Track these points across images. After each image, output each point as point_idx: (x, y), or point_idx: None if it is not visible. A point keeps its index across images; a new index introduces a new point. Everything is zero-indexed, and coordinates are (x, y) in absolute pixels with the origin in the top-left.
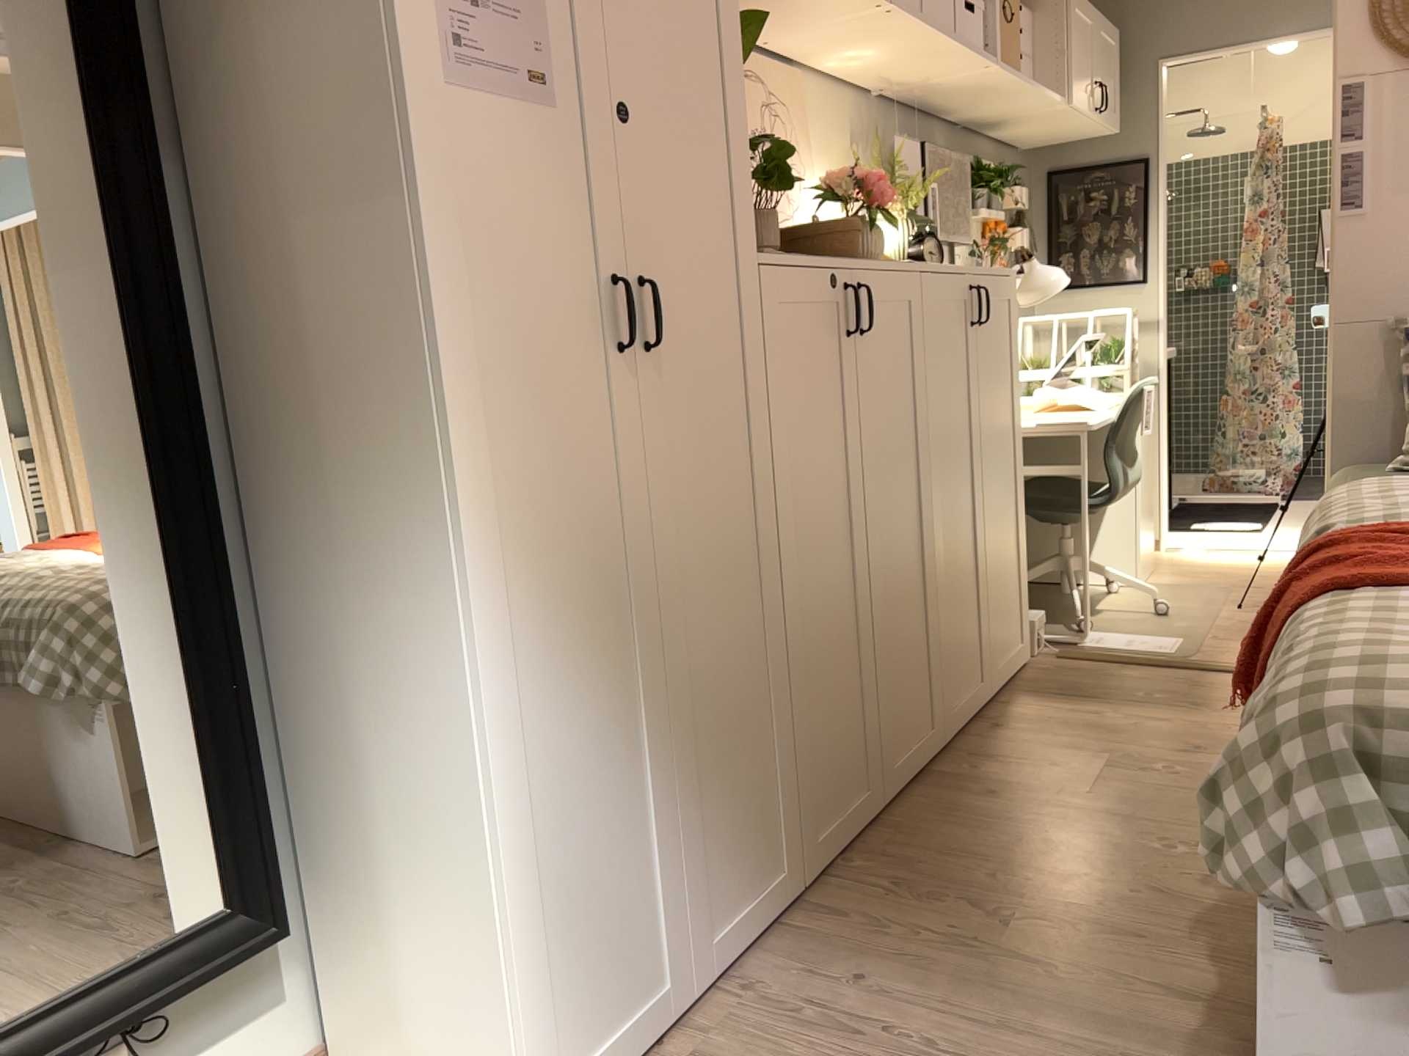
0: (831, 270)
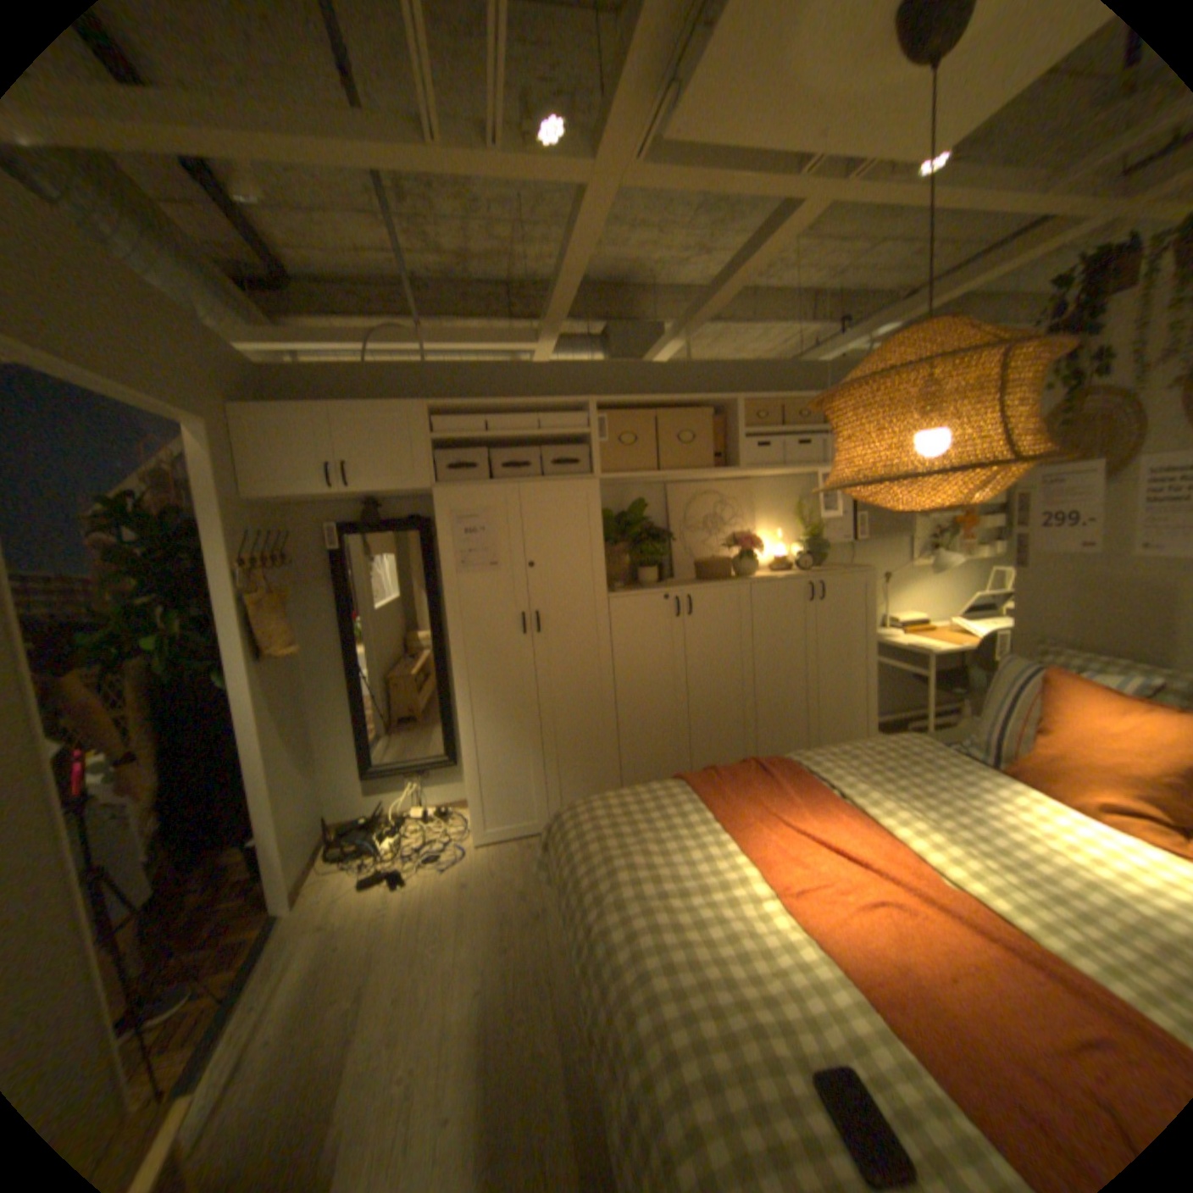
0: (664, 595)
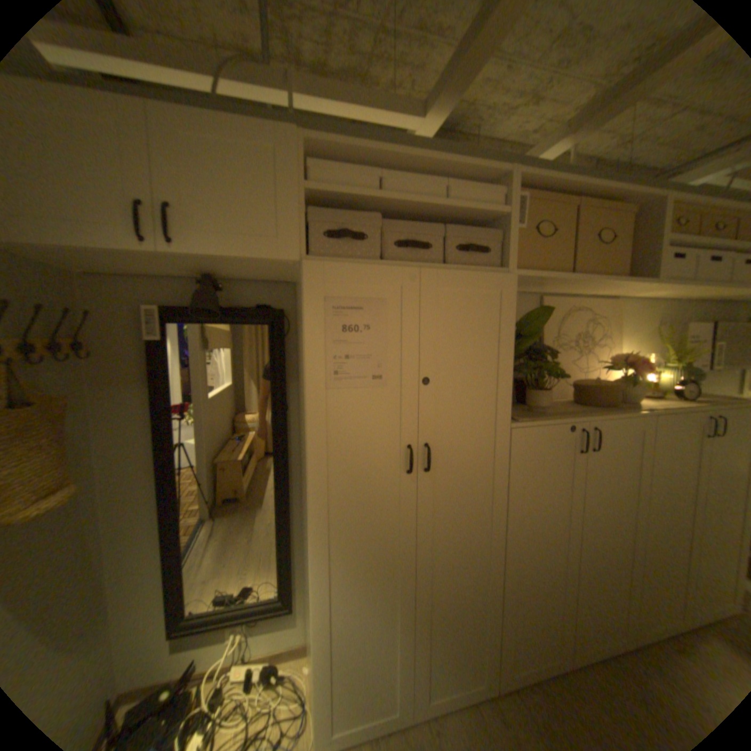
0: (572, 425)
